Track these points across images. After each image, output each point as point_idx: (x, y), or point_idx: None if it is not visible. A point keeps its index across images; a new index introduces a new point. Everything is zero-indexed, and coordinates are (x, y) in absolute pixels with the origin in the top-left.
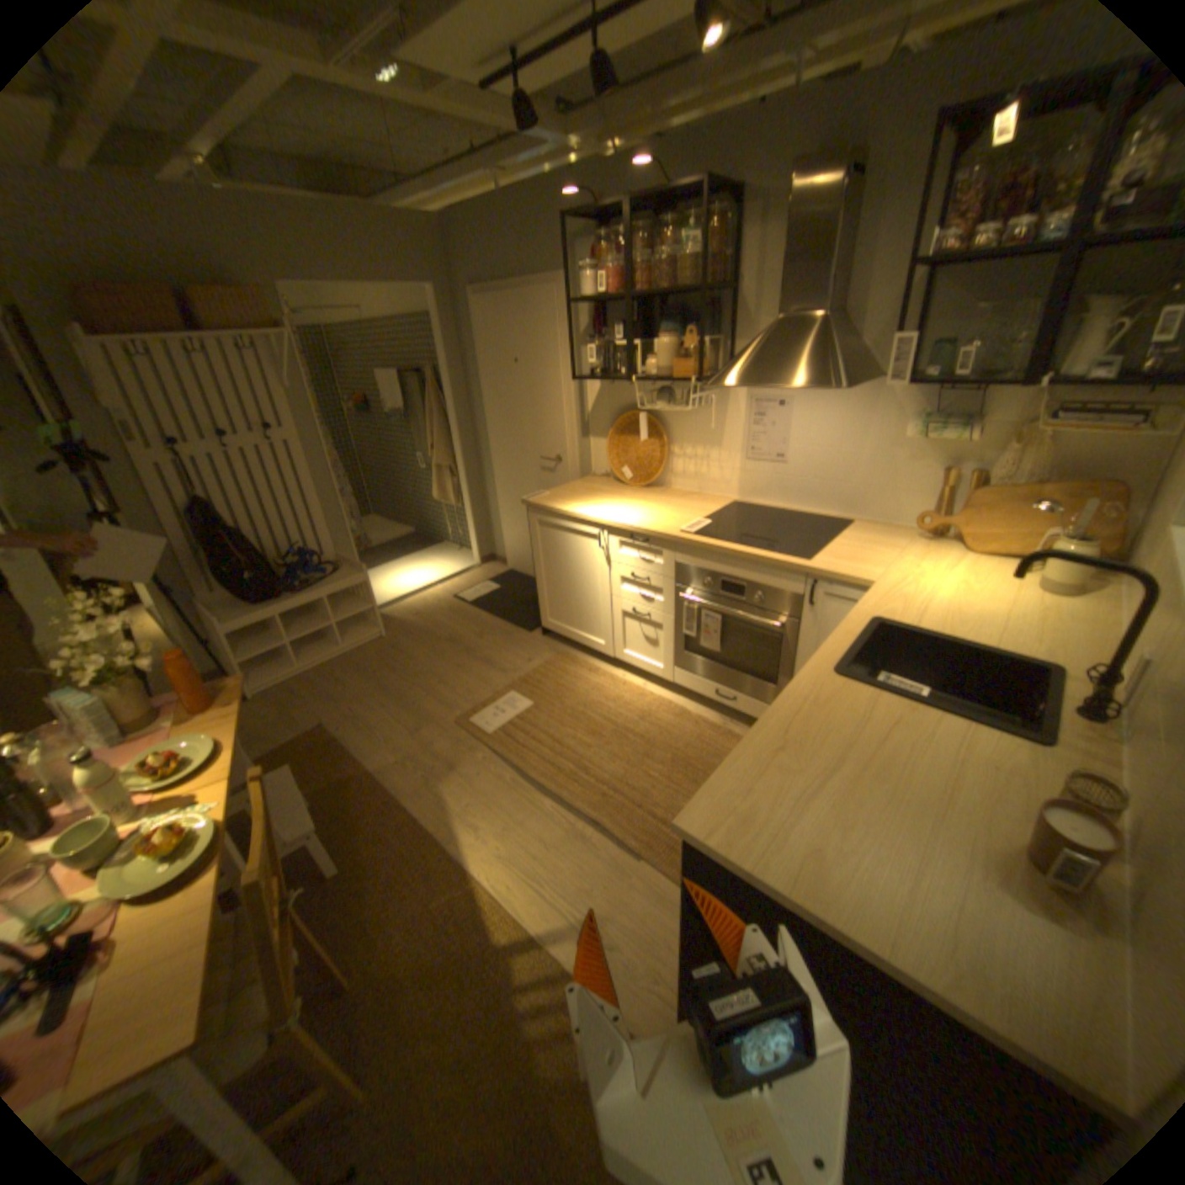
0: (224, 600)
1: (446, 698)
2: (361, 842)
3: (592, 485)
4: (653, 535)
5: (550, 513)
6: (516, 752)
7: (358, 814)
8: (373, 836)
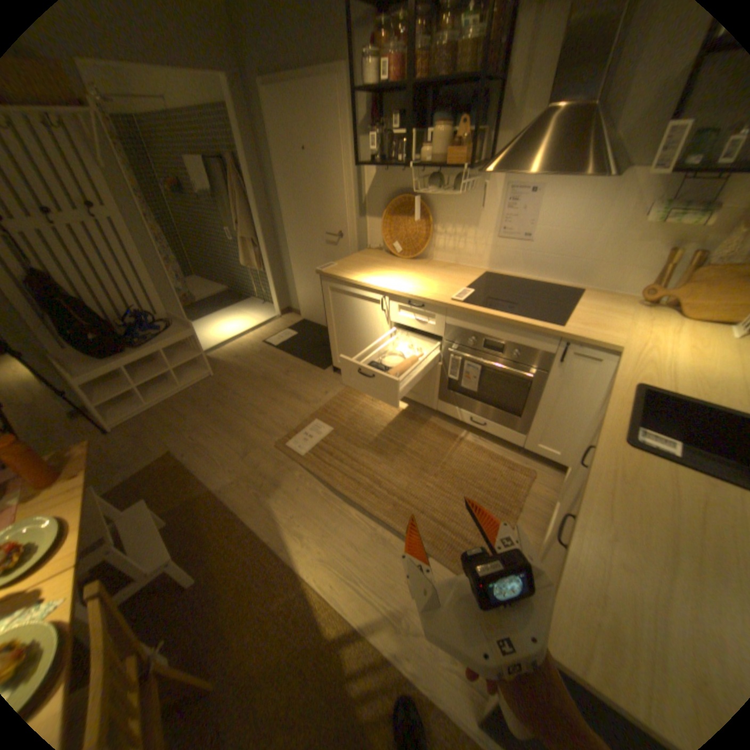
0: (76, 353)
1: (265, 425)
2: (210, 553)
3: (370, 256)
4: (429, 302)
5: (340, 281)
6: (324, 469)
7: (206, 527)
8: (220, 547)
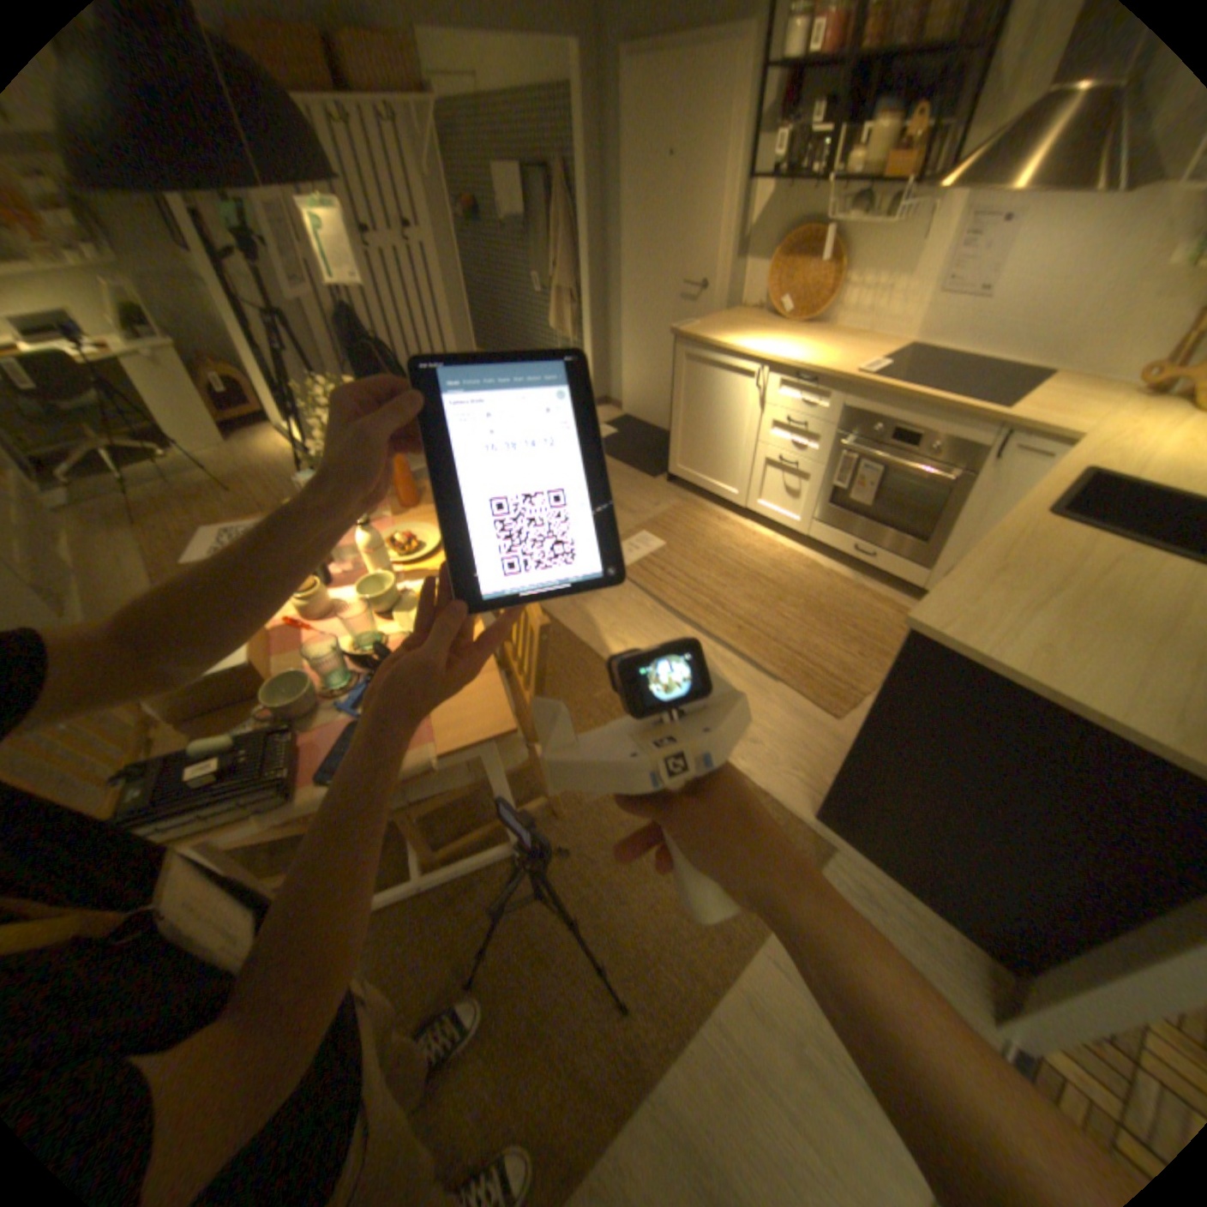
0: None
1: None
2: None
3: (744, 317)
4: (825, 374)
5: (702, 344)
6: (652, 583)
7: None
8: None
